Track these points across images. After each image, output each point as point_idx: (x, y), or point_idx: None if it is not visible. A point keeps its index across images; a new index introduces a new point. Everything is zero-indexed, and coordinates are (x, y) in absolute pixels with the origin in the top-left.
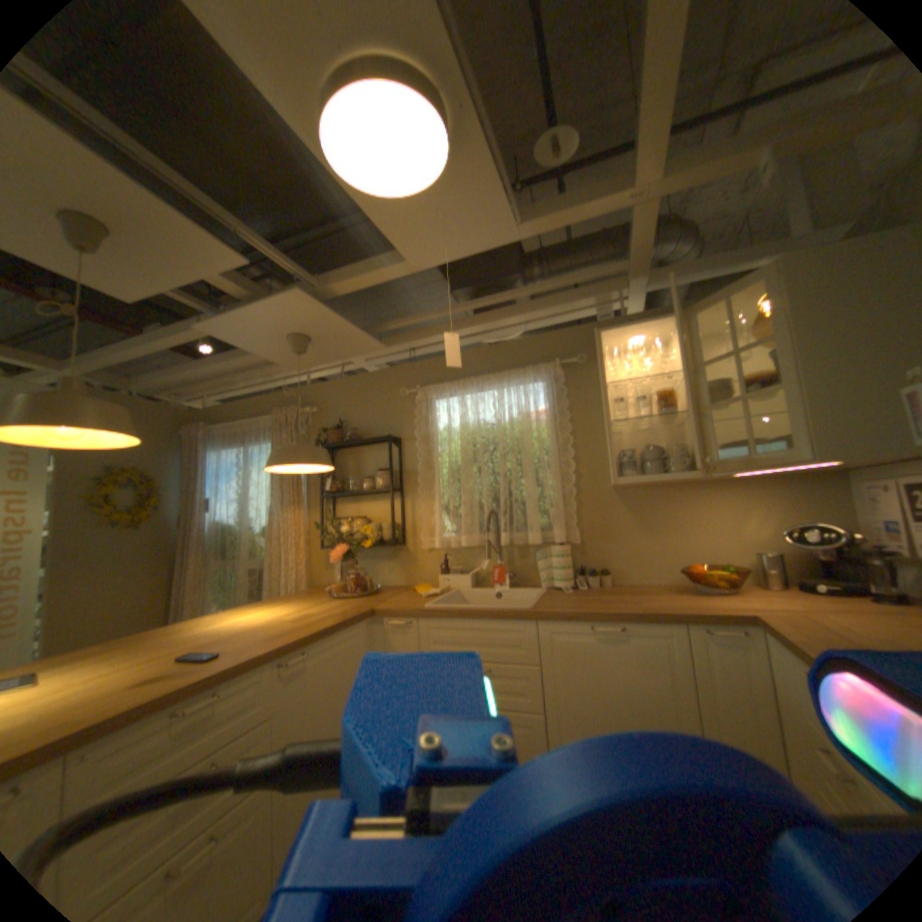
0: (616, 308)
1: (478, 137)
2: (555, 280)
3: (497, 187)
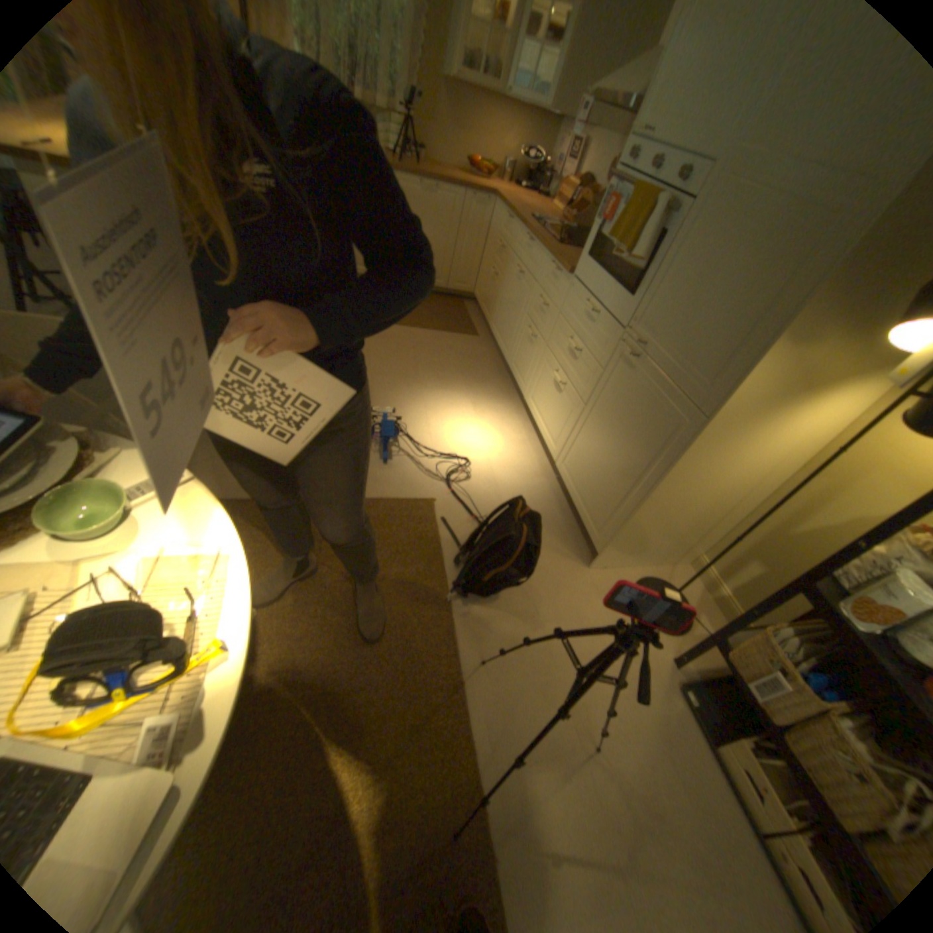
0: None
1: None
2: None
3: None
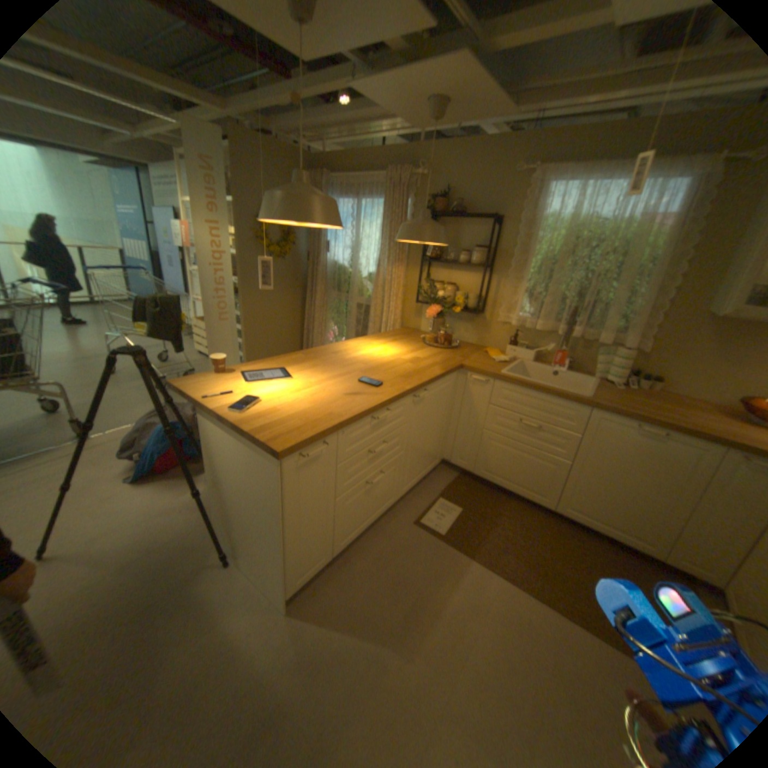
0: None
1: None
2: None
3: None
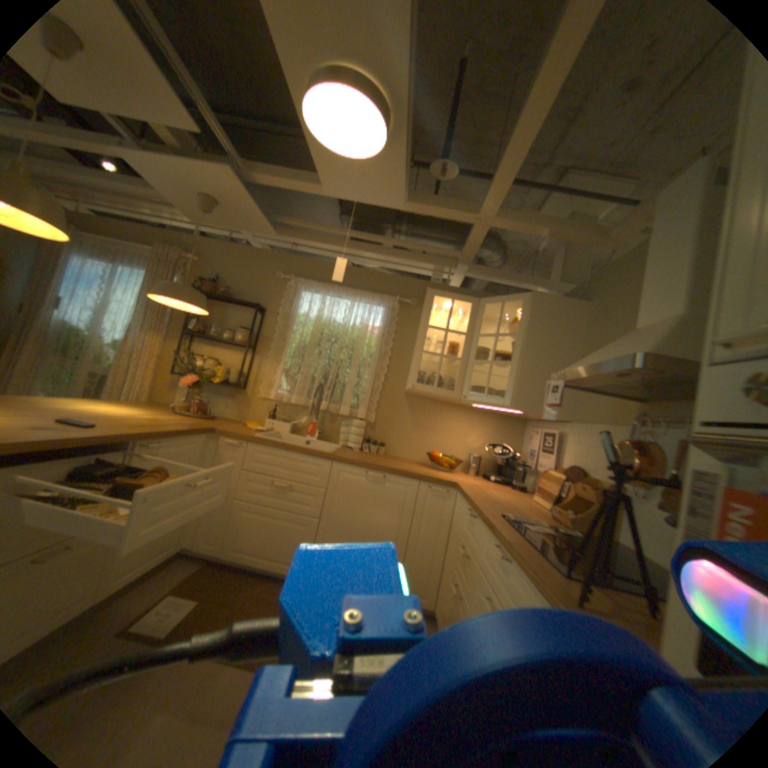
0: (444, 279)
1: (402, 148)
2: (414, 245)
3: (402, 179)
